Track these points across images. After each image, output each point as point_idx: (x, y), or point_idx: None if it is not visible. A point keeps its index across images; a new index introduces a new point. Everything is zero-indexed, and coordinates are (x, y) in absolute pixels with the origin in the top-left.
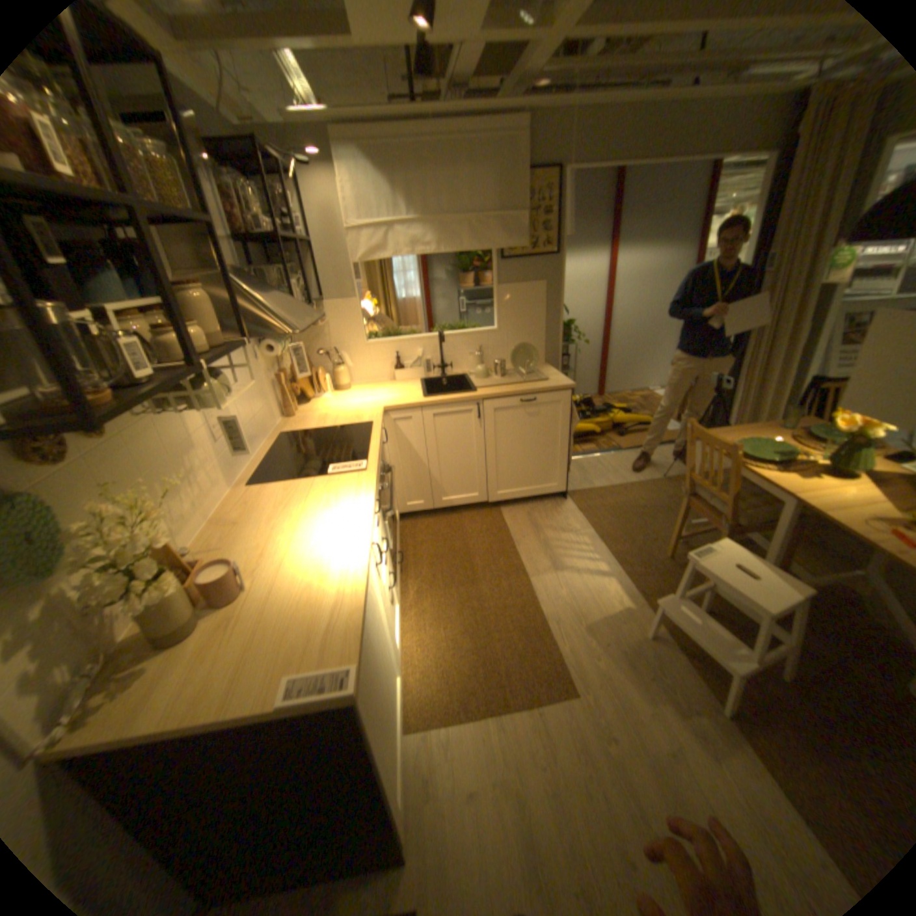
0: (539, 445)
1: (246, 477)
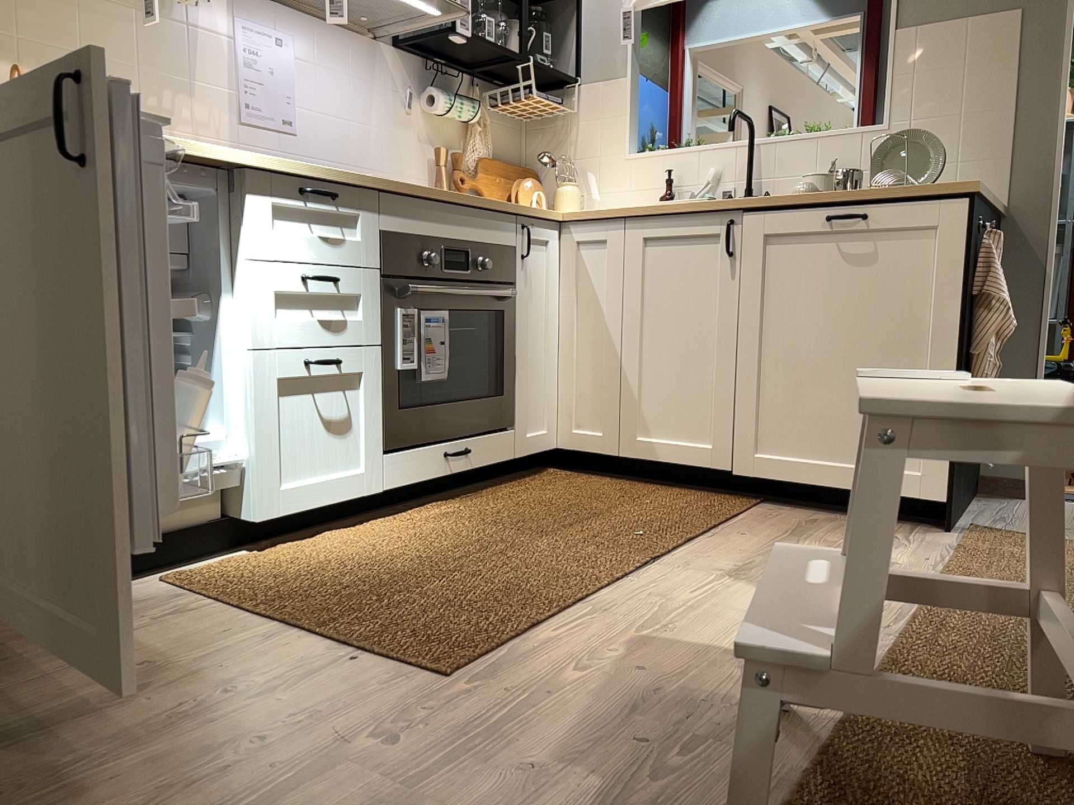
0: (874, 348)
1: None
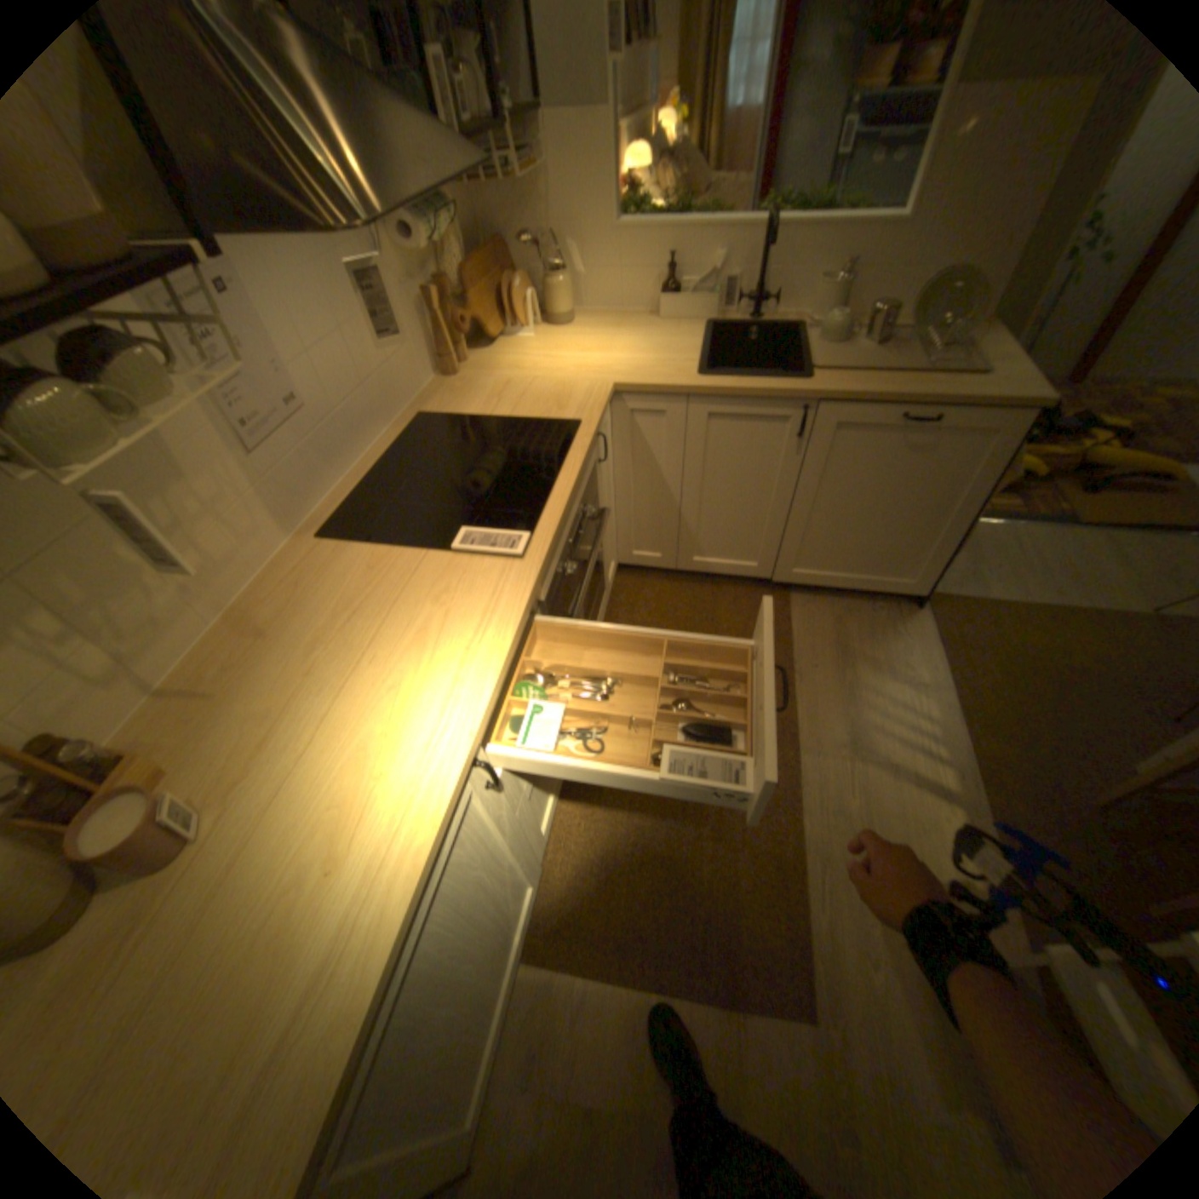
0: (910, 509)
1: (330, 510)
